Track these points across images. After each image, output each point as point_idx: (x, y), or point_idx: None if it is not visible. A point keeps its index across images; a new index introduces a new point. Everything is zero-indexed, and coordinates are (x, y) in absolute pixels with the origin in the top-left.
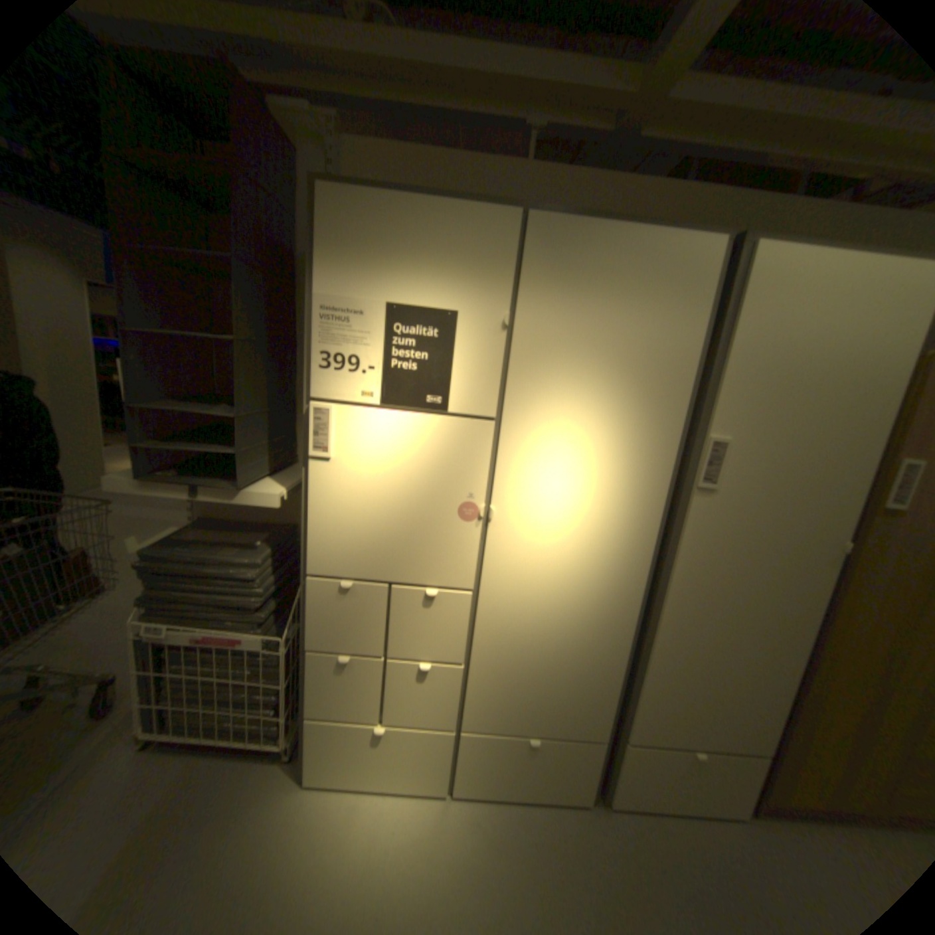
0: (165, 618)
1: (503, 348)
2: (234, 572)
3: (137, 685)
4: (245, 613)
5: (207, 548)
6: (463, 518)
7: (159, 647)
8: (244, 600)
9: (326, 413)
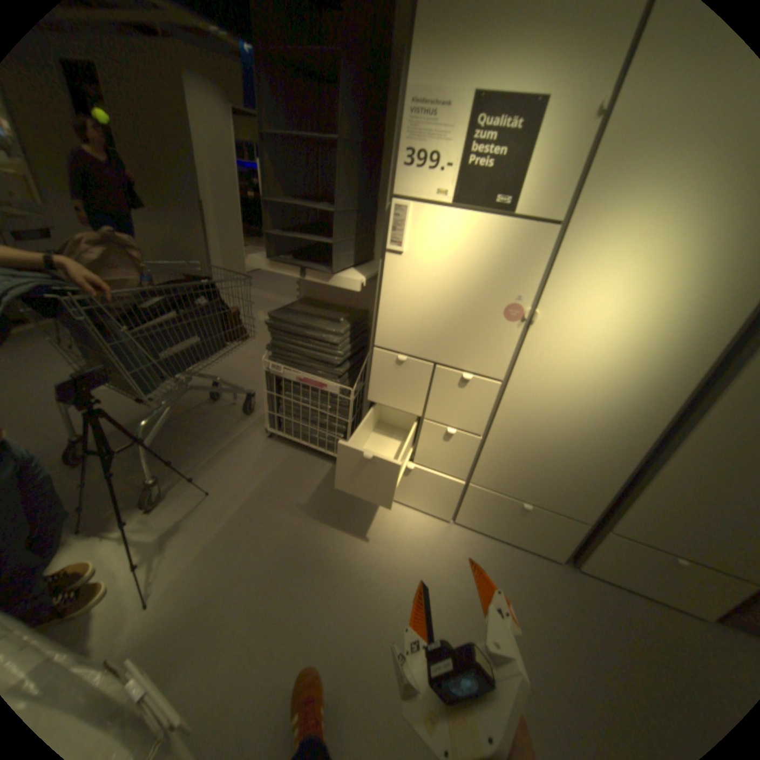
0: (282, 361)
1: (591, 139)
2: (325, 338)
3: (267, 399)
4: (330, 367)
5: (308, 318)
6: (507, 318)
7: (279, 380)
8: (330, 358)
9: (403, 210)
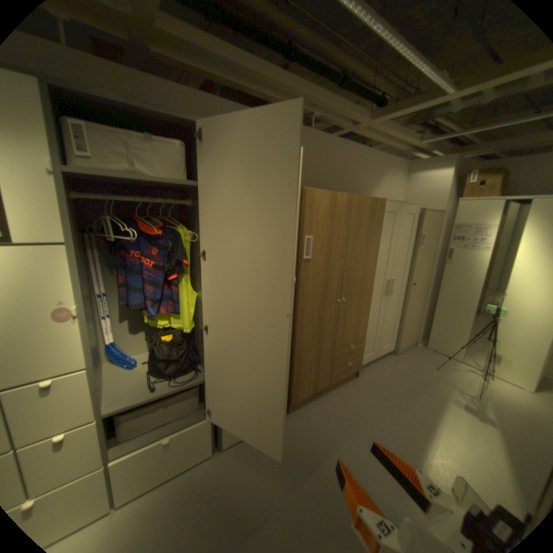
0: None
1: (56, 189)
2: None
3: None
4: None
5: None
6: (59, 320)
7: None
8: None
9: None
